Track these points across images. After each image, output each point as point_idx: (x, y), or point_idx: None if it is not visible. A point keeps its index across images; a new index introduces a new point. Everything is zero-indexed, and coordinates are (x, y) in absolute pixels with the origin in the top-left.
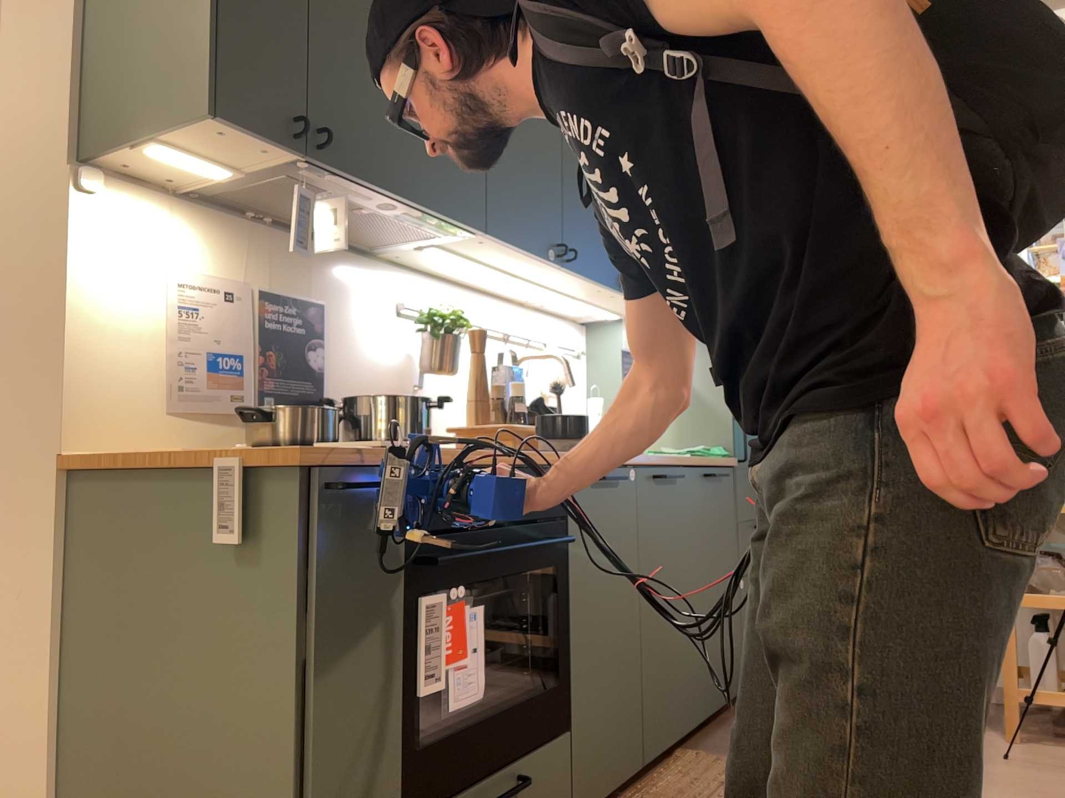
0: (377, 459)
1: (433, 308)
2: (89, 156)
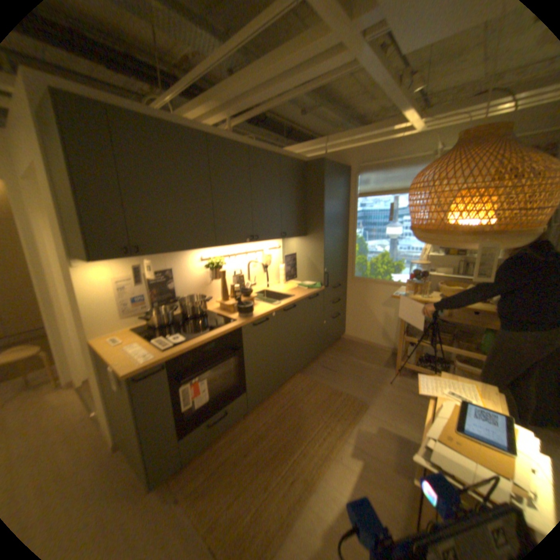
0: (154, 365)
1: (210, 261)
2: (70, 259)
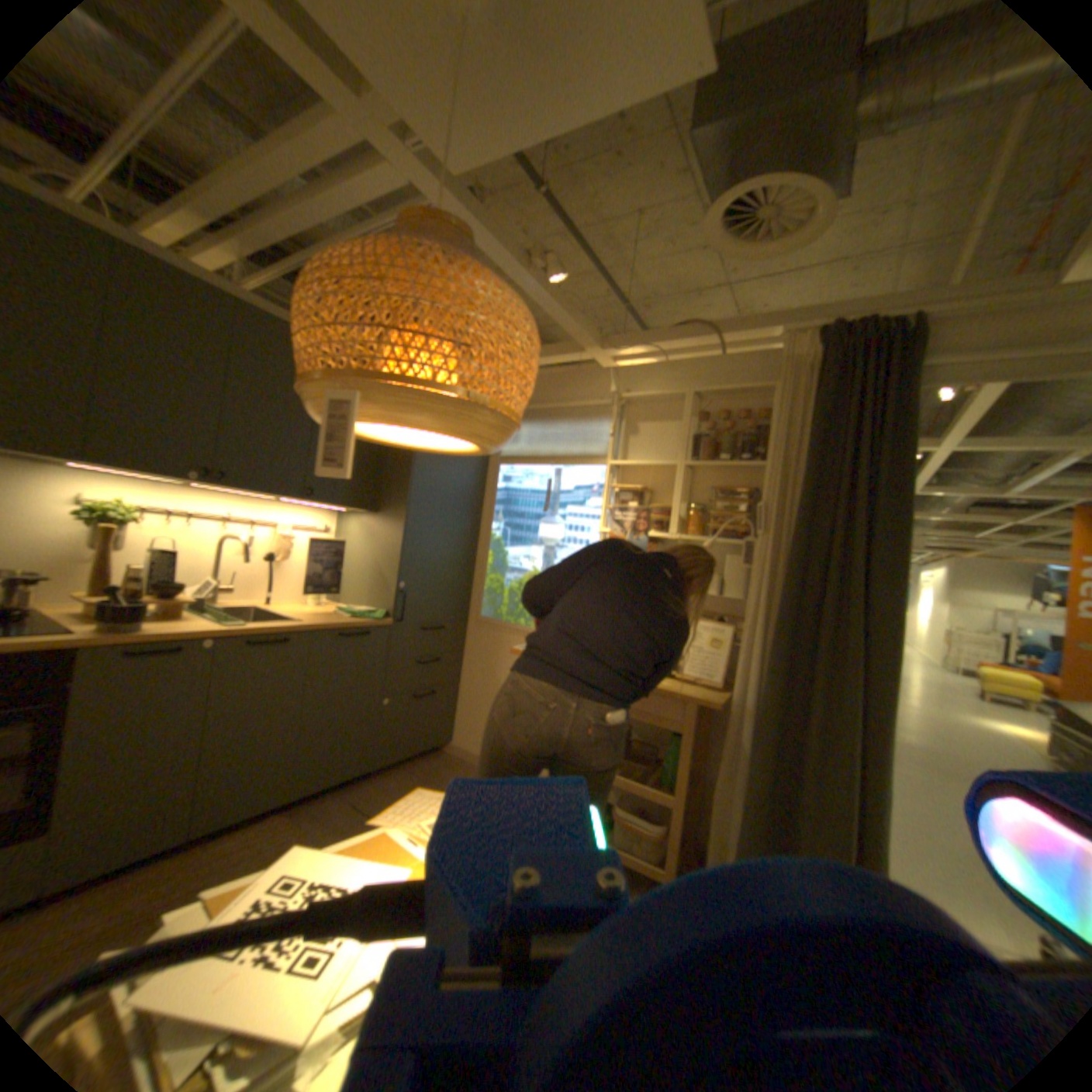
0: None
1: (97, 503)
2: None
